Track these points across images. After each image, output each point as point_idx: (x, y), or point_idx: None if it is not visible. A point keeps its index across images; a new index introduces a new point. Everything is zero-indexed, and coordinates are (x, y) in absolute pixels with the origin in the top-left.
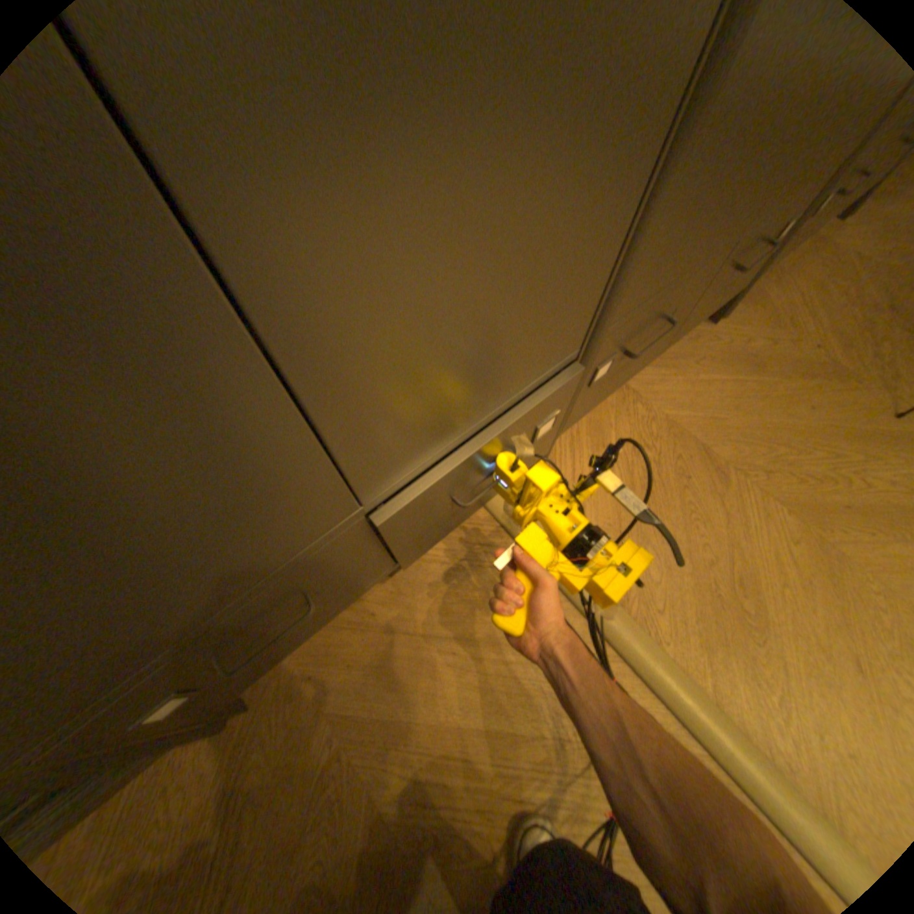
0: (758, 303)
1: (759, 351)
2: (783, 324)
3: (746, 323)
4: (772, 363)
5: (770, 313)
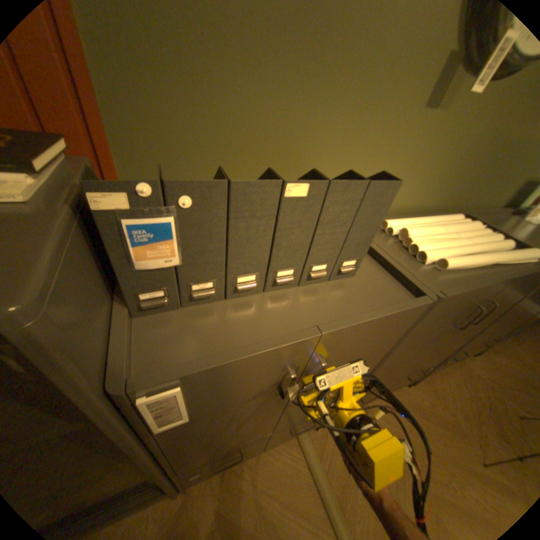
0: (430, 384)
1: (426, 408)
2: (439, 398)
3: (423, 392)
4: (431, 416)
5: (435, 391)
